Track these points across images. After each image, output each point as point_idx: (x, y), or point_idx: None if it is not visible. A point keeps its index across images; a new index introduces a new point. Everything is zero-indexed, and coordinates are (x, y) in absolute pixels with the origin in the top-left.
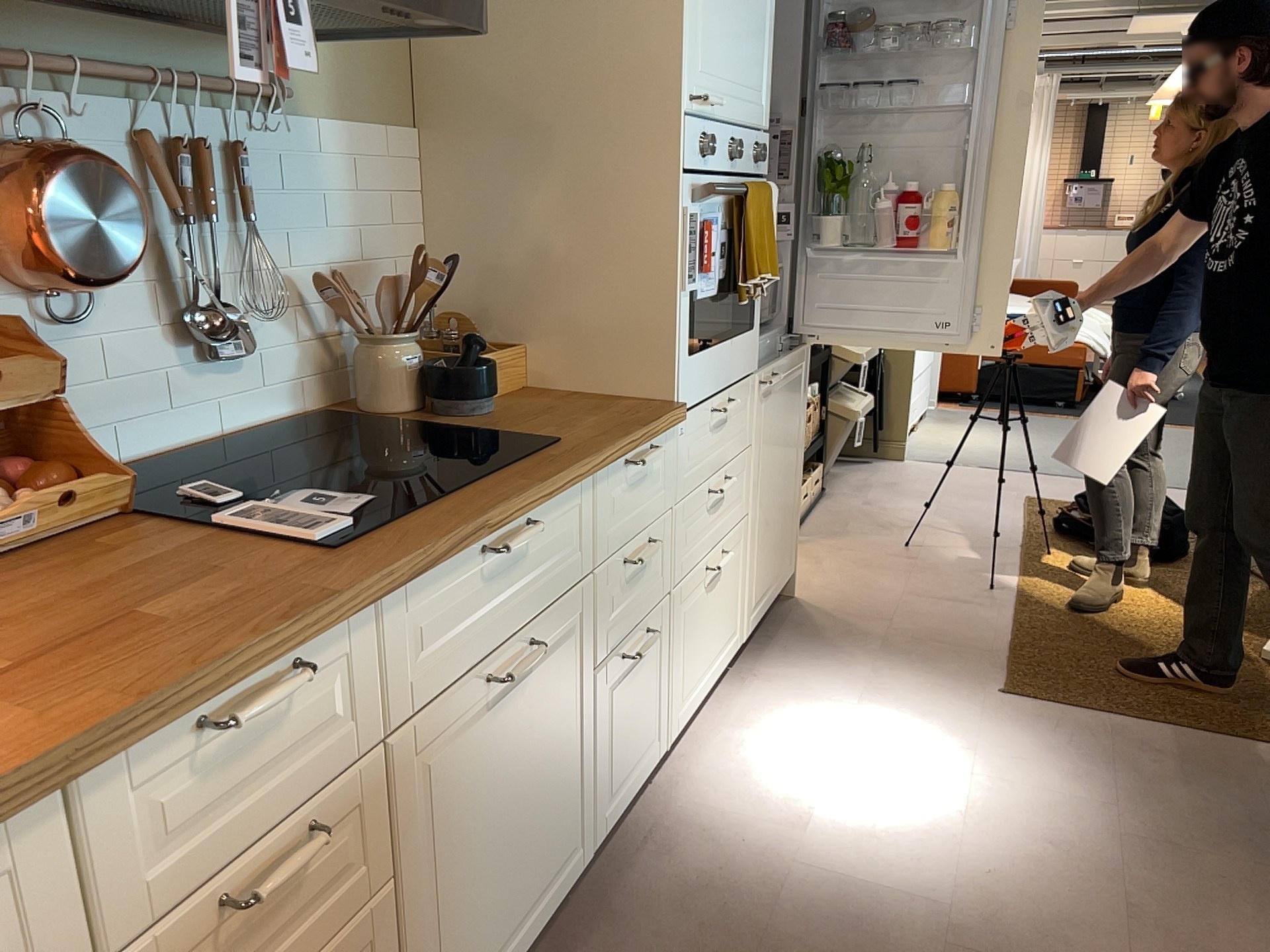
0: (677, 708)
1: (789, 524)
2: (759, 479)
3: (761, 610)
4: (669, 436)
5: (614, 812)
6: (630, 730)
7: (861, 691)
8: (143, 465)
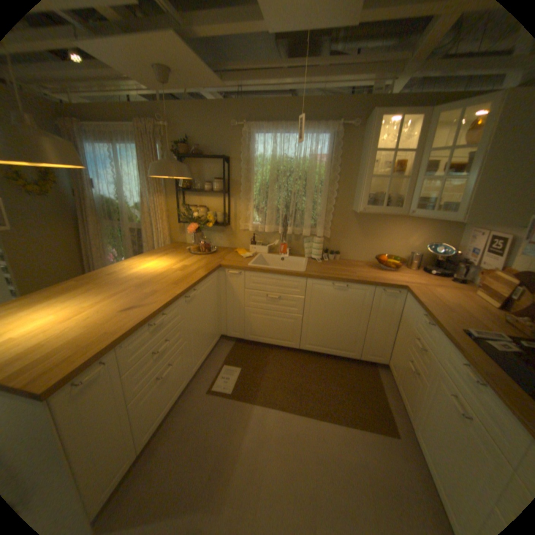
0: None
1: None
2: None
3: None
4: None
5: None
6: None
7: None
8: None
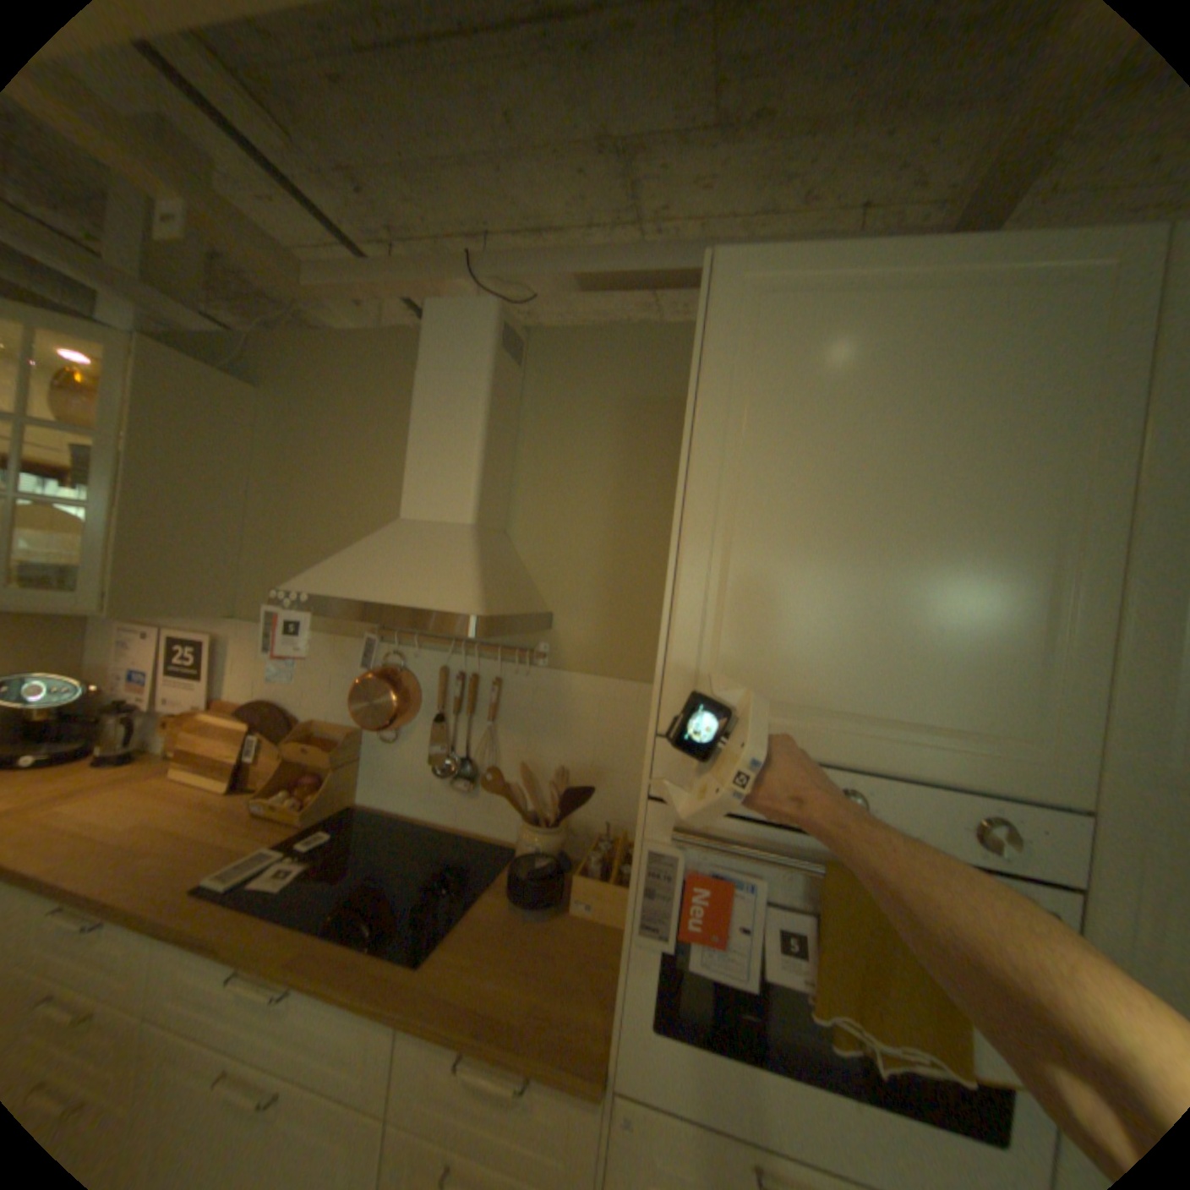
0: None
1: None
2: None
3: None
4: (582, 1103)
5: None
6: None
7: None
8: (407, 822)
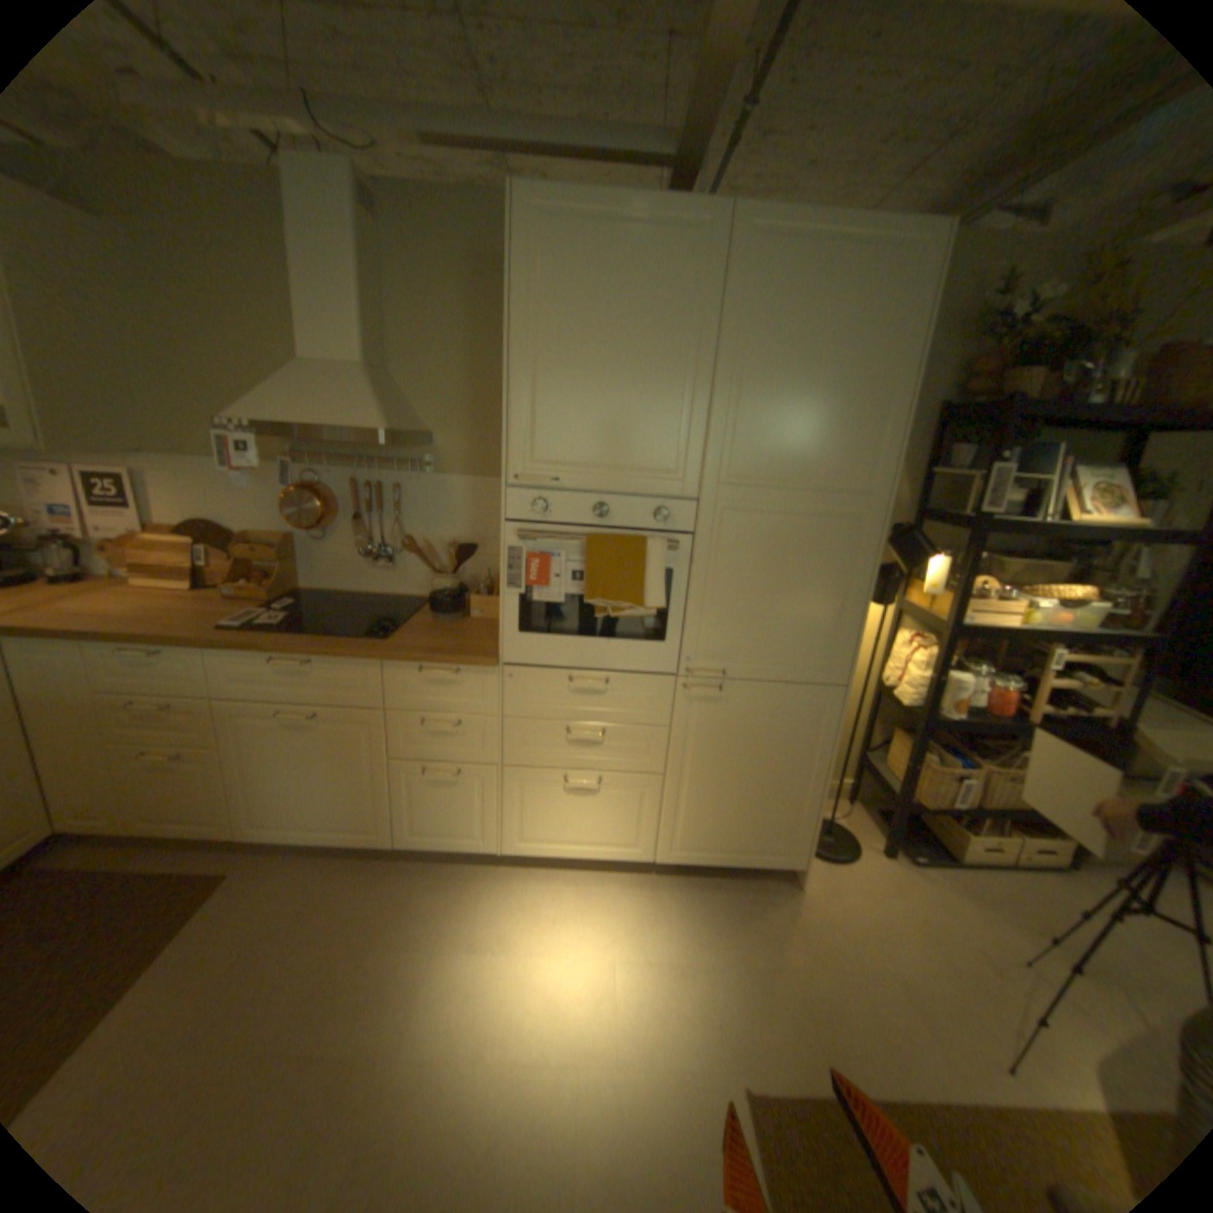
0: (513, 839)
1: (779, 823)
2: (686, 758)
3: (699, 860)
4: (487, 672)
5: (419, 845)
6: (439, 814)
7: (672, 965)
8: (344, 594)
